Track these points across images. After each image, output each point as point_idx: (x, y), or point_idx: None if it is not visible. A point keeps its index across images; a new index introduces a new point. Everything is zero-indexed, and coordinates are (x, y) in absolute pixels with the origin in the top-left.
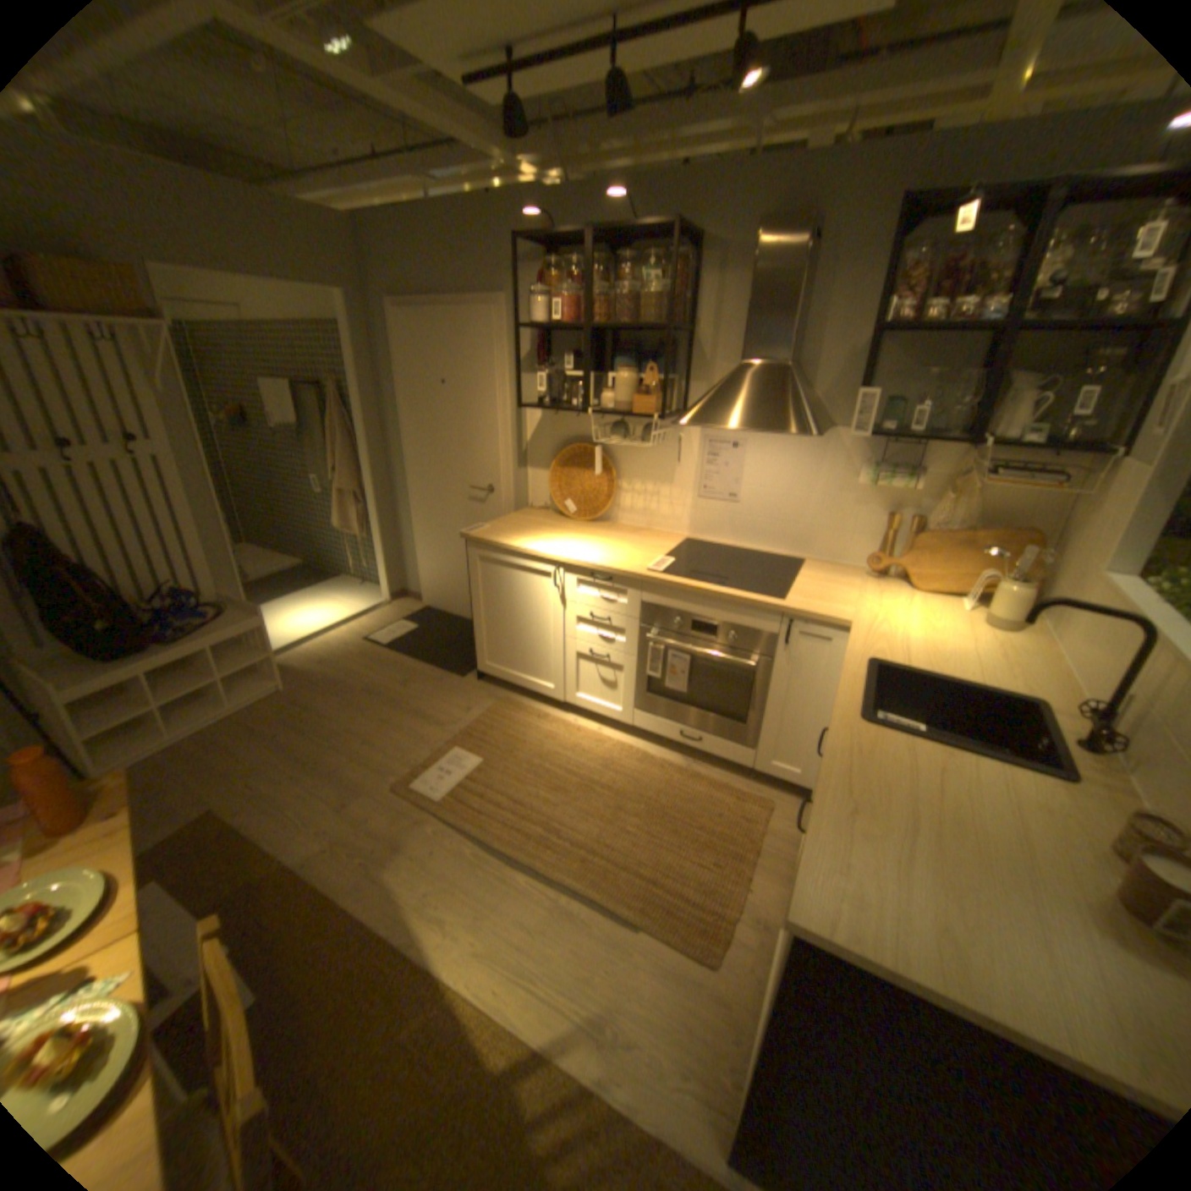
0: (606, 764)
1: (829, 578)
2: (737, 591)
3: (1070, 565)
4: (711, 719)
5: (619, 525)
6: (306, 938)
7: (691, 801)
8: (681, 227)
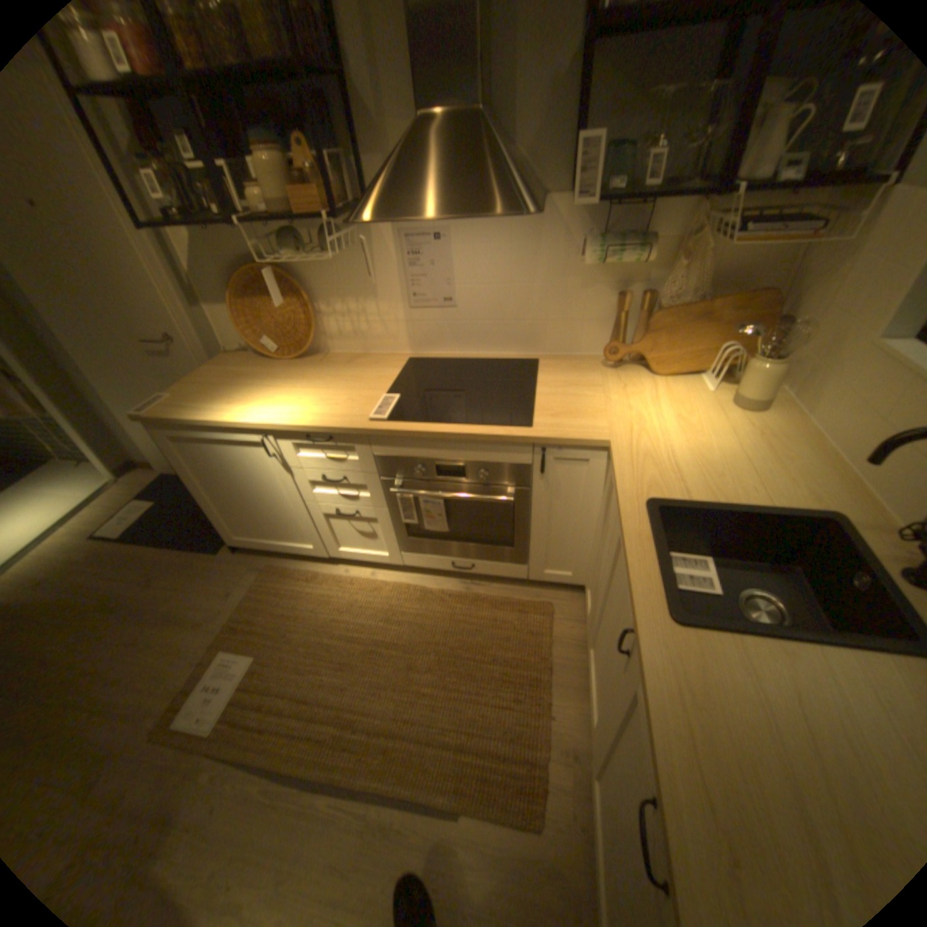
0: (387, 615)
1: (568, 379)
2: (478, 427)
3: (822, 328)
4: (479, 547)
5: (332, 355)
6: None
7: (478, 631)
8: None
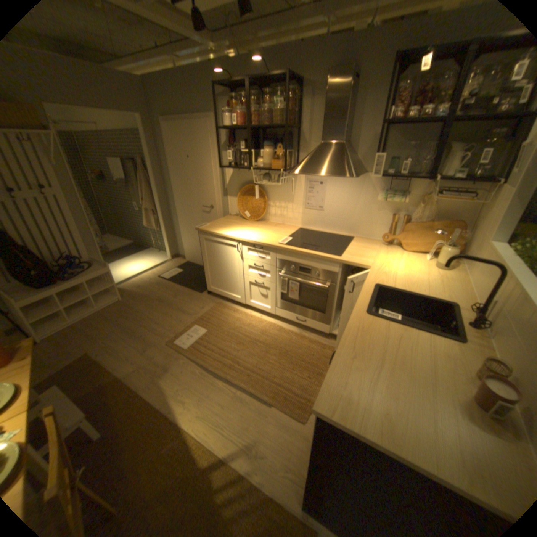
0: (263, 332)
1: (364, 245)
2: (319, 253)
3: (476, 237)
4: (310, 311)
5: (269, 223)
6: (124, 409)
7: (300, 348)
8: (292, 75)
